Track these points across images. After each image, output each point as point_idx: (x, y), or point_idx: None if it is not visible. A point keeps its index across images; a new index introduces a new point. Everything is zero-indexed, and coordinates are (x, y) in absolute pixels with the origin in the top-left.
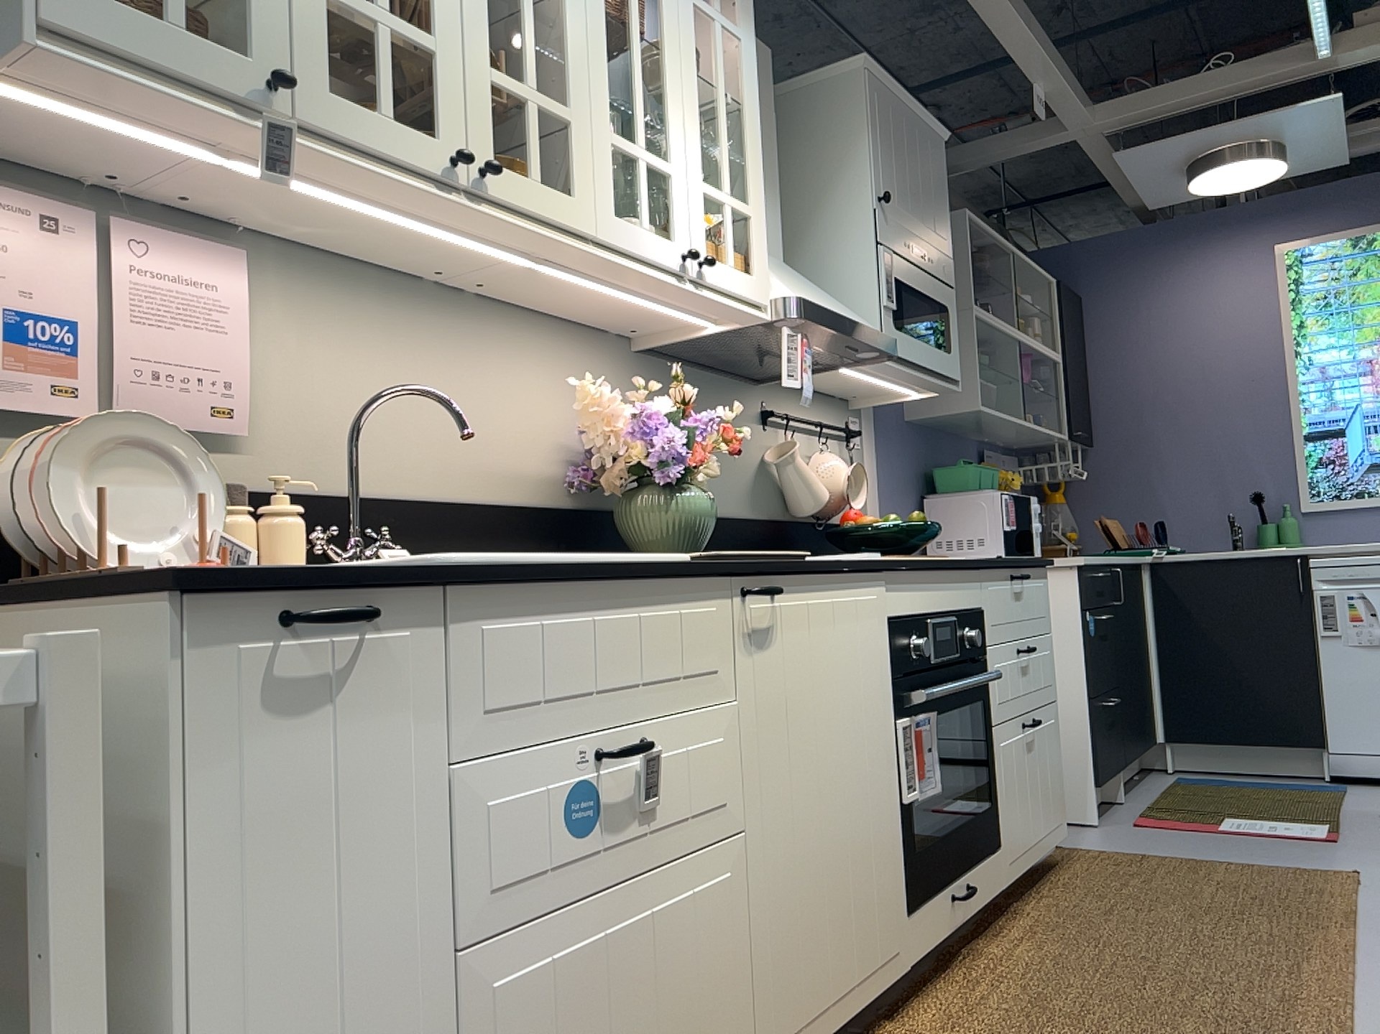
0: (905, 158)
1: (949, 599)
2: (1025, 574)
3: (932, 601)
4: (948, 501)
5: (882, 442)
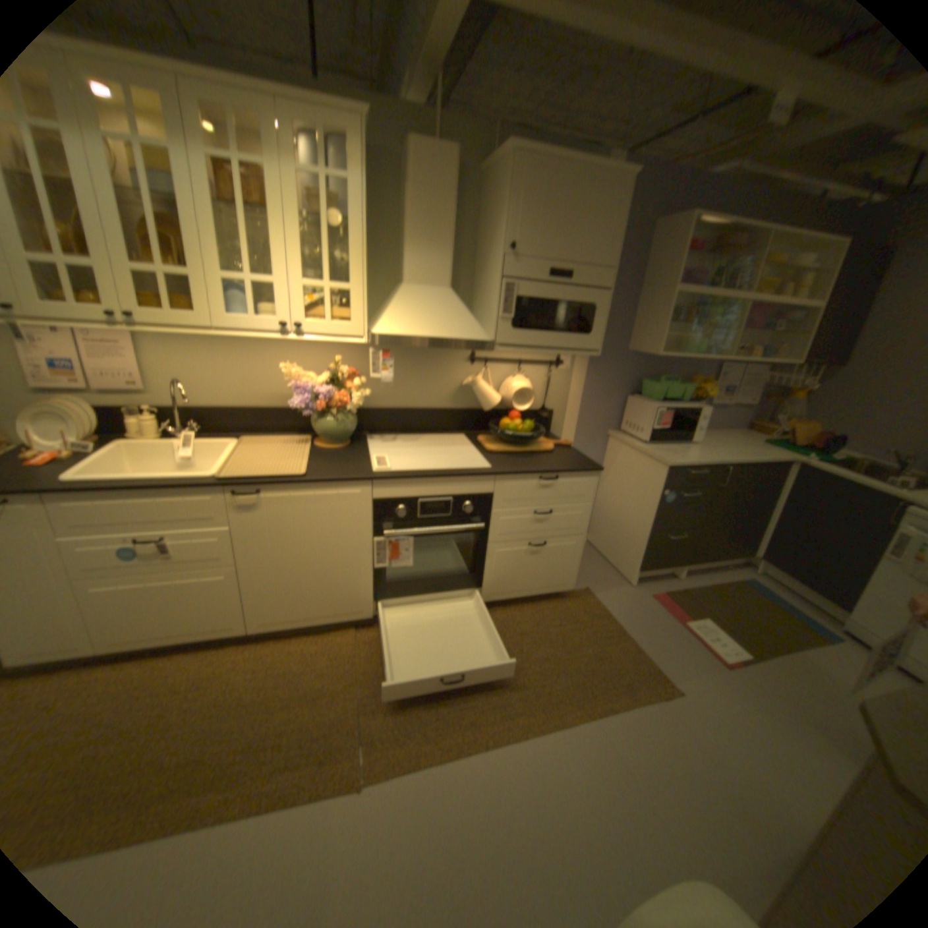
0: (559, 206)
1: (447, 491)
2: (558, 477)
3: (425, 492)
4: (637, 401)
5: (592, 365)
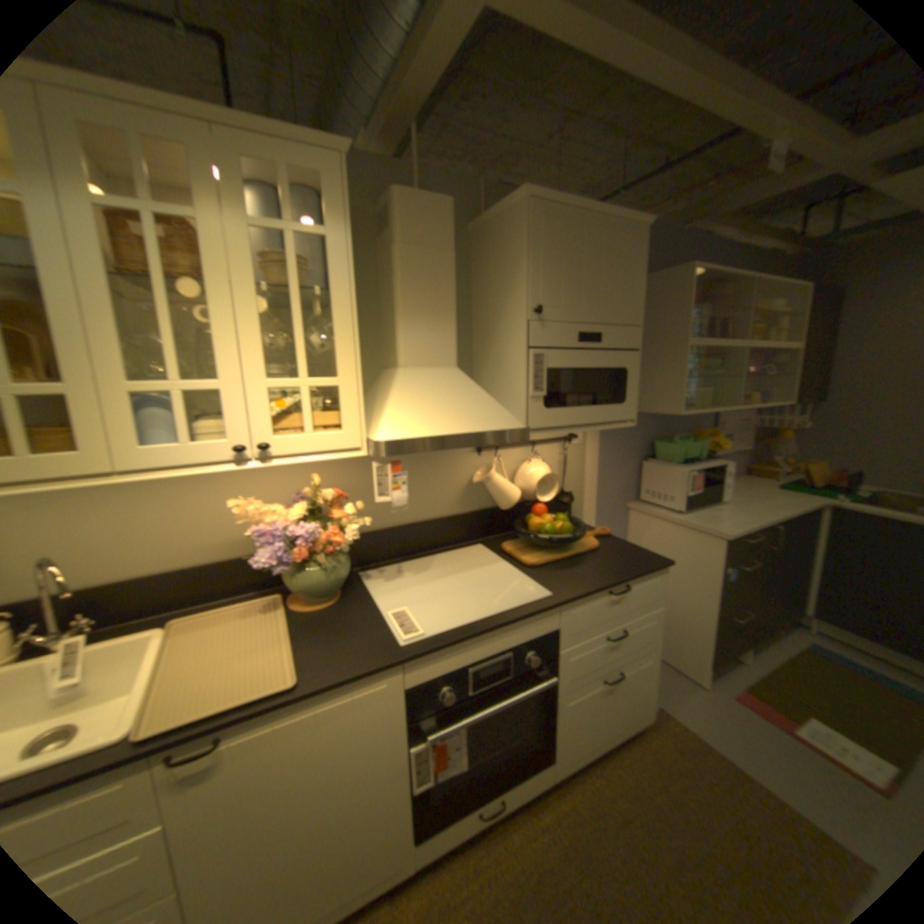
0: (580, 259)
1: (503, 643)
2: (628, 584)
3: (475, 654)
4: (655, 465)
5: (603, 433)
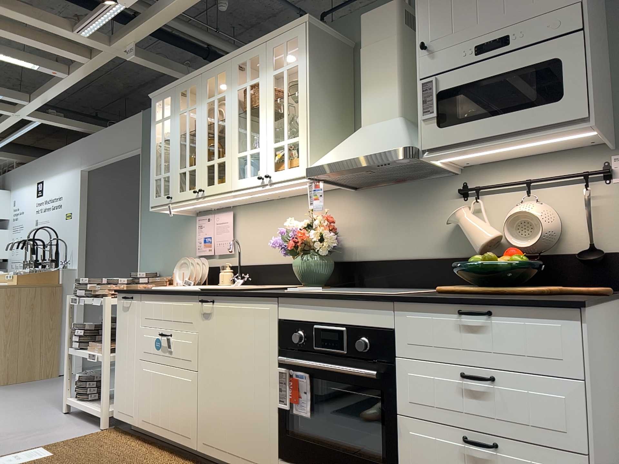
0: None
1: (340, 317)
2: (492, 311)
3: (320, 316)
4: None
5: None
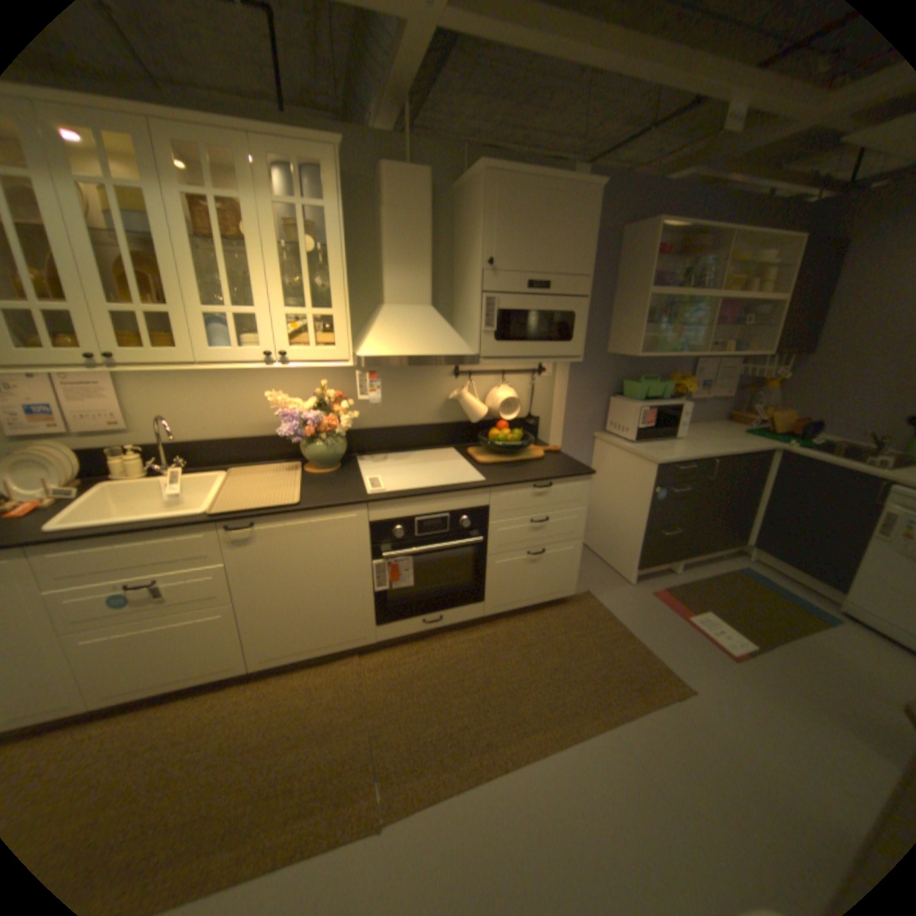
0: (532, 219)
1: (443, 506)
2: (552, 483)
3: (421, 509)
4: (620, 401)
5: (573, 370)
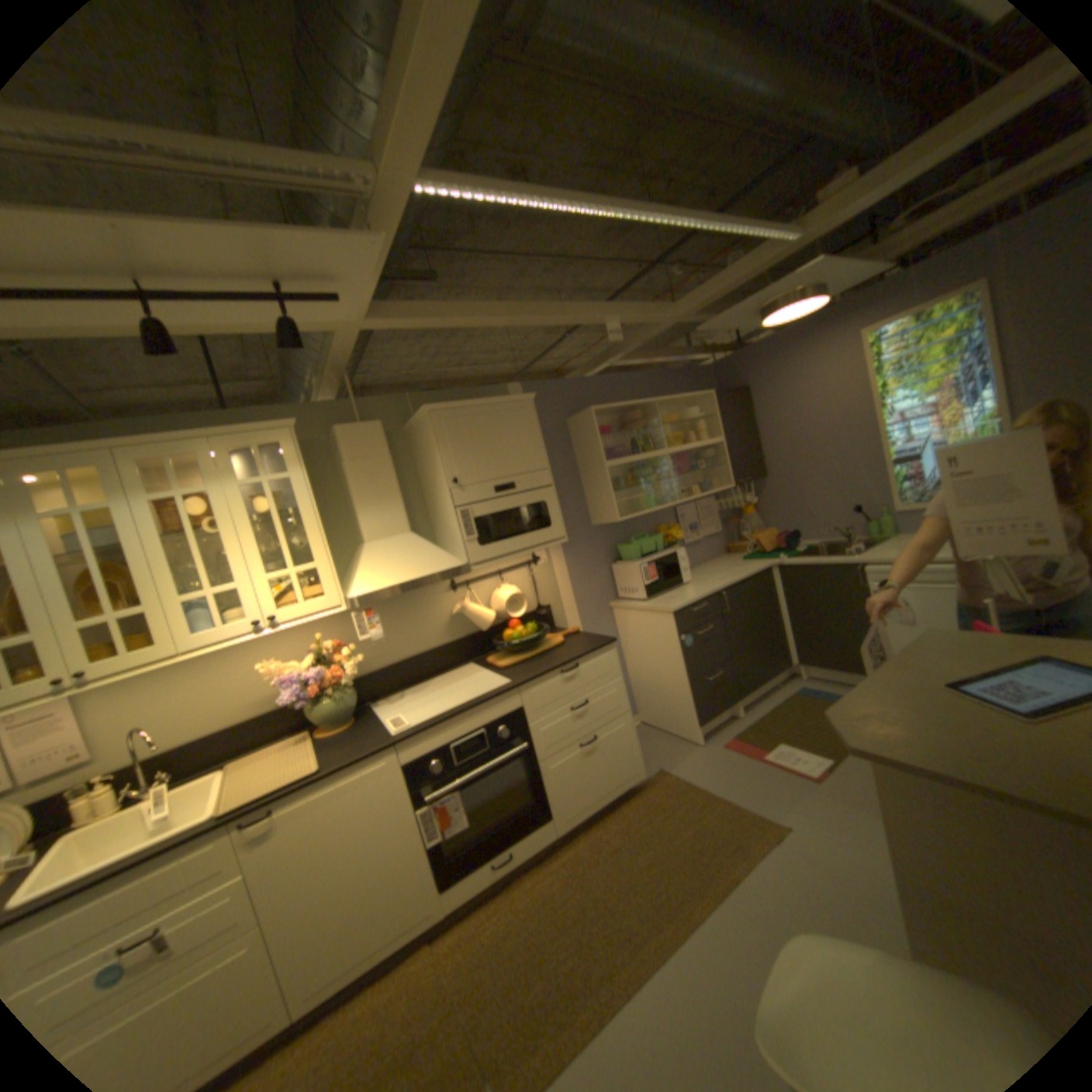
0: (481, 438)
1: (476, 723)
2: (578, 663)
3: (454, 734)
4: (620, 566)
5: (567, 550)
